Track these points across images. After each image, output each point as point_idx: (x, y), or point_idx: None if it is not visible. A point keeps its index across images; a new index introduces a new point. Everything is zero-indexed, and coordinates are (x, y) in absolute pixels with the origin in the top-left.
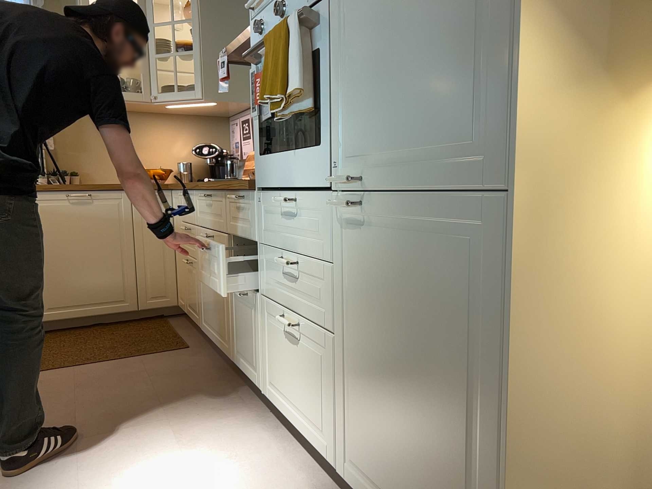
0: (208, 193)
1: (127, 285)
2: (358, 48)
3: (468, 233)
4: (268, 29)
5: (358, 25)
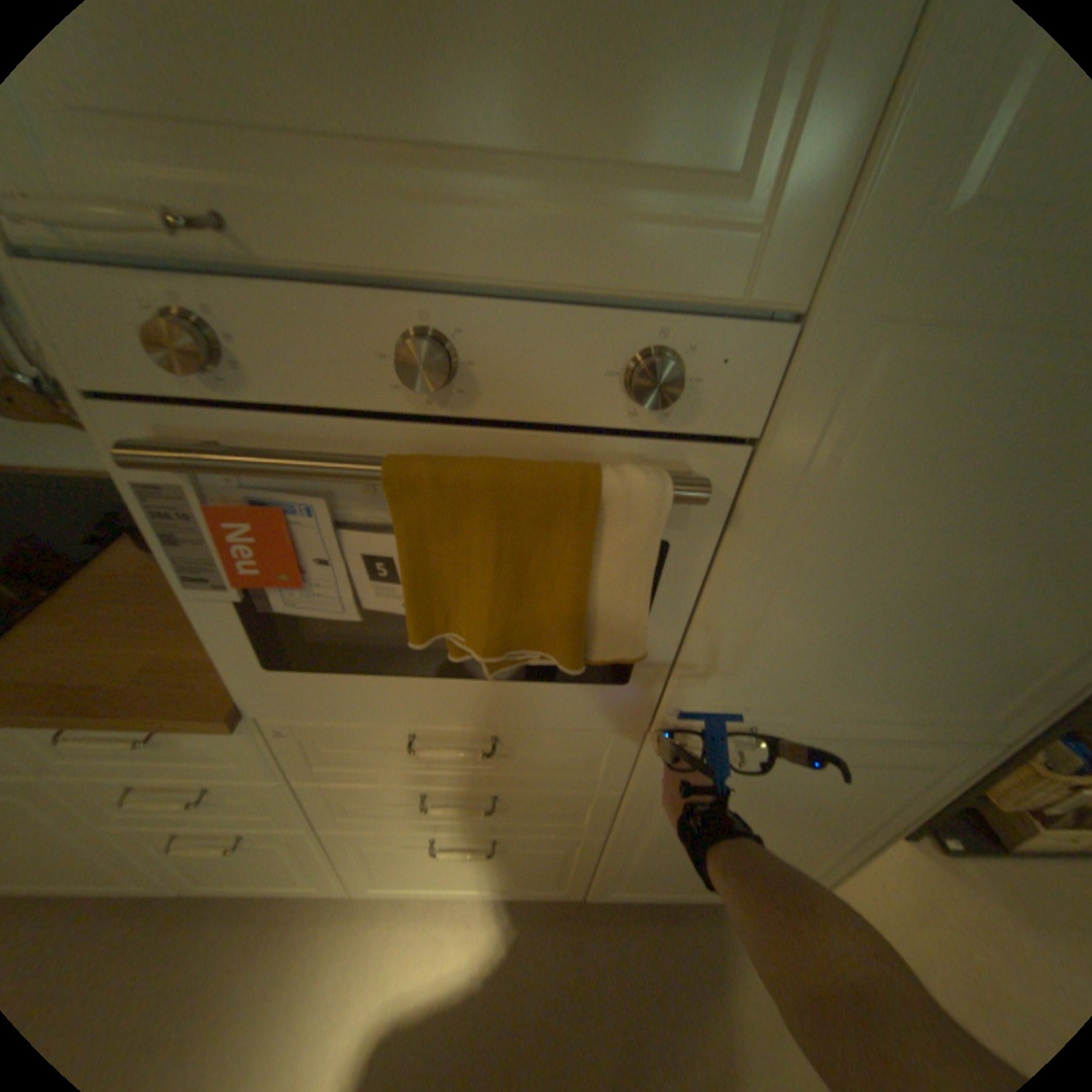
0: None
1: None
2: (815, 582)
3: (920, 767)
4: (246, 363)
5: (835, 547)
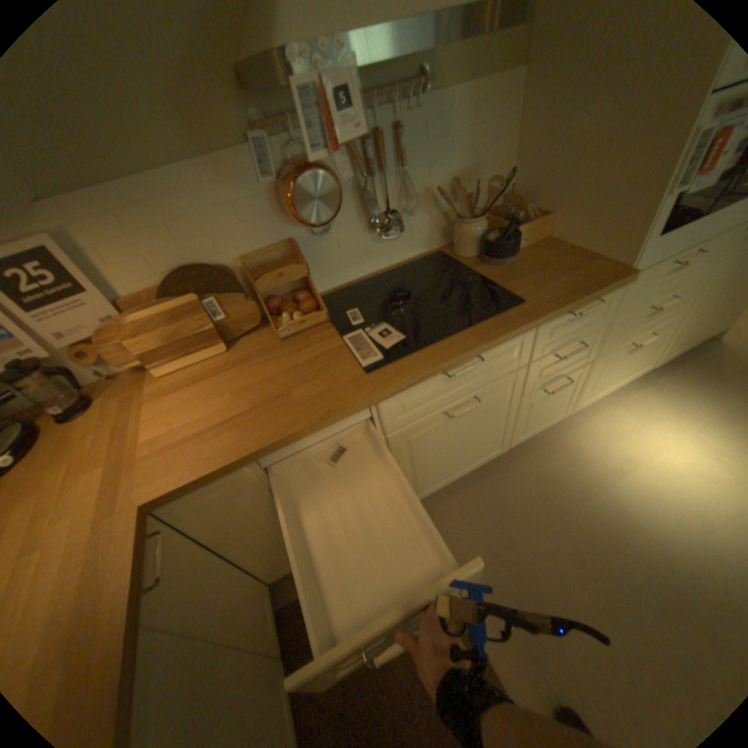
0: (460, 362)
1: (264, 675)
2: None
3: None
4: None
5: None
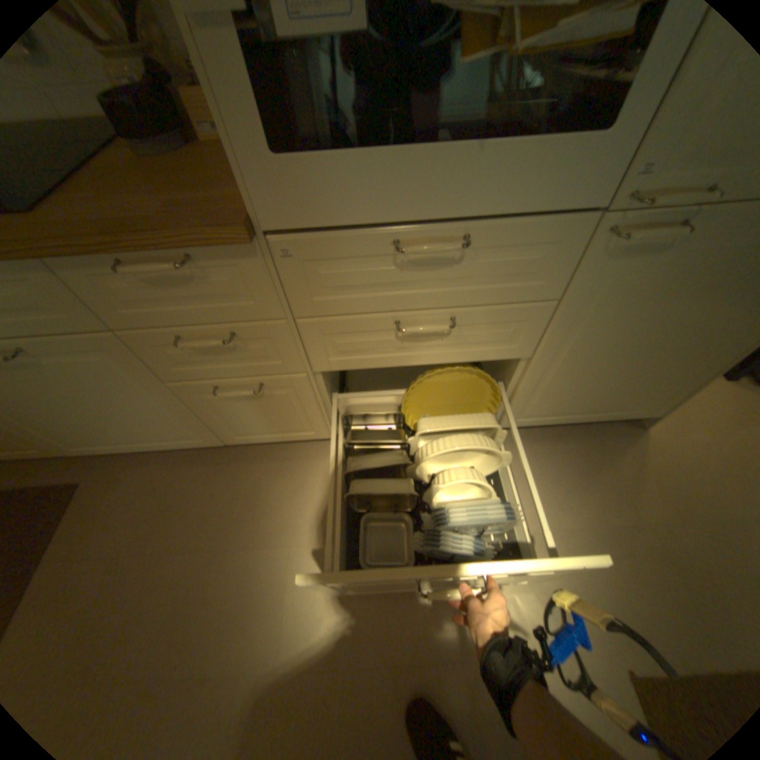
0: None
1: None
2: None
3: None
4: None
5: None
